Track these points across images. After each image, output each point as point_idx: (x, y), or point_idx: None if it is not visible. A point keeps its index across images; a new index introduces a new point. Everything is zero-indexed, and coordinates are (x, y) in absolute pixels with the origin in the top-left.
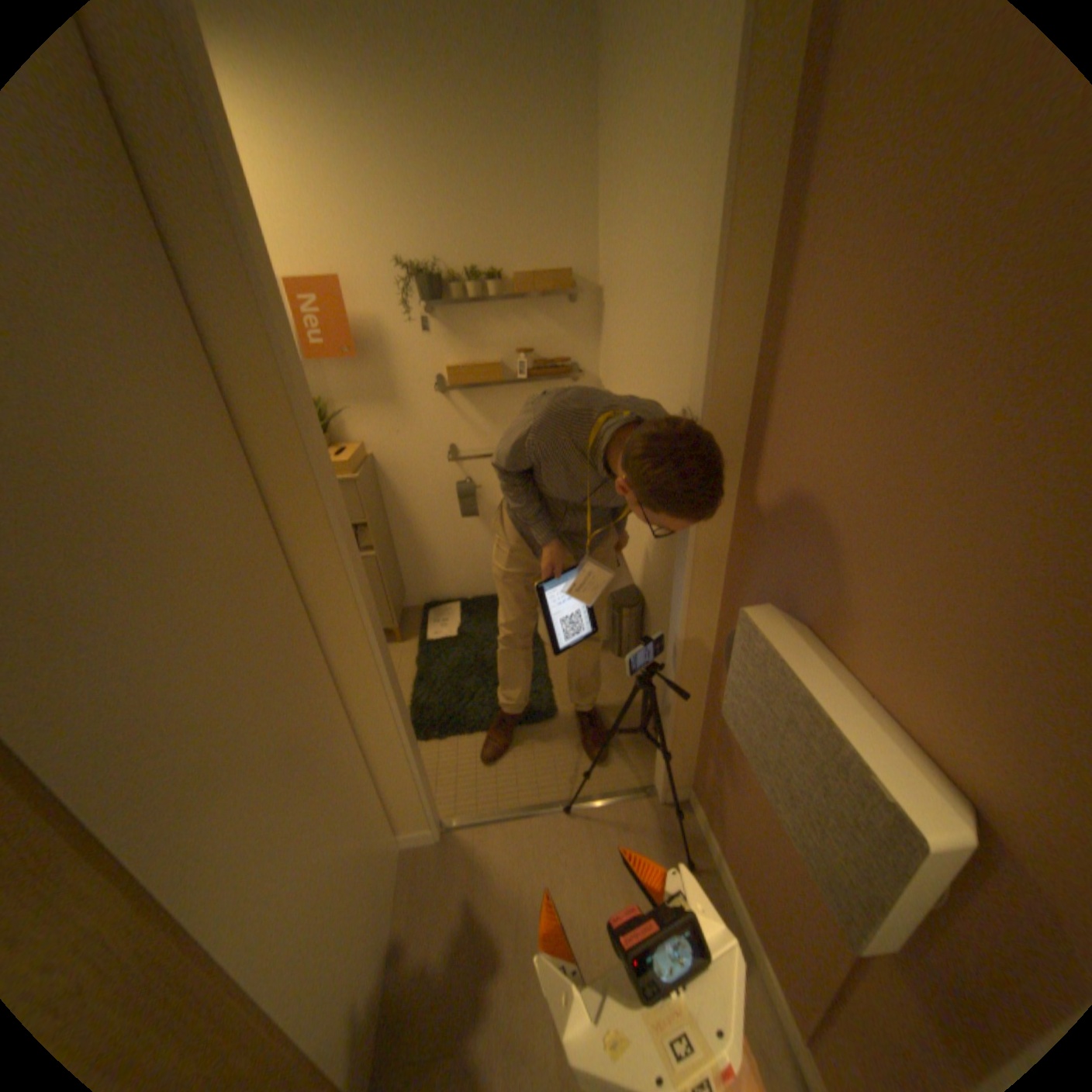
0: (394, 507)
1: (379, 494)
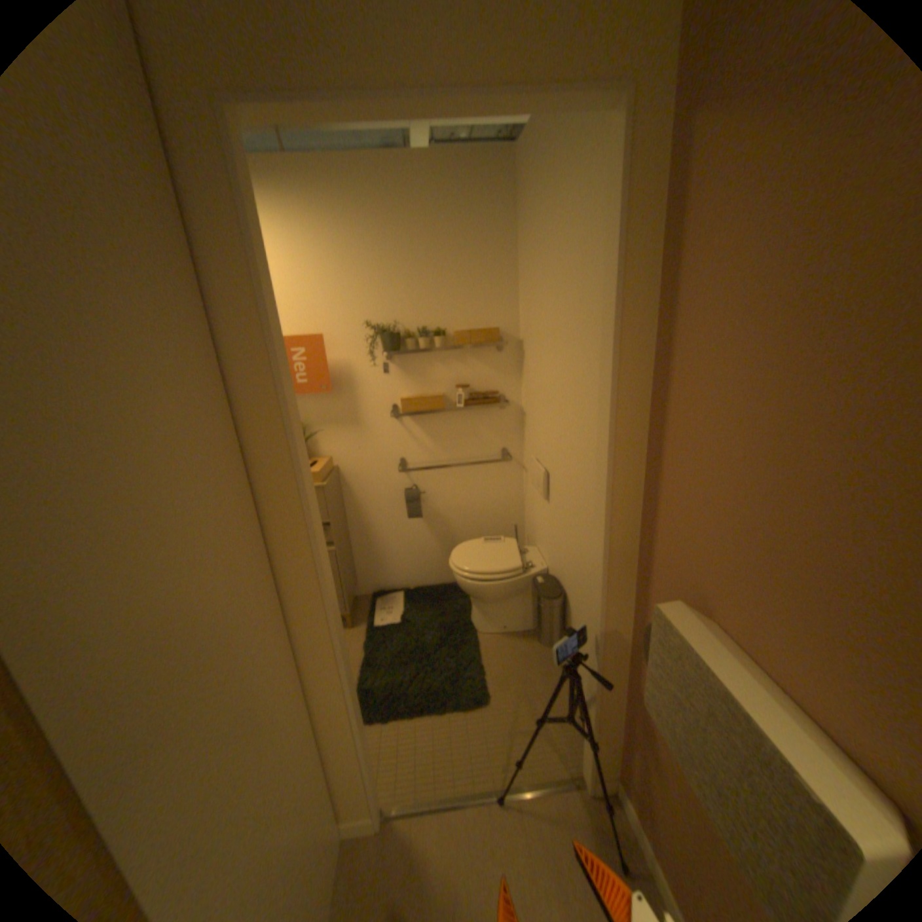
0: (353, 509)
1: (341, 498)
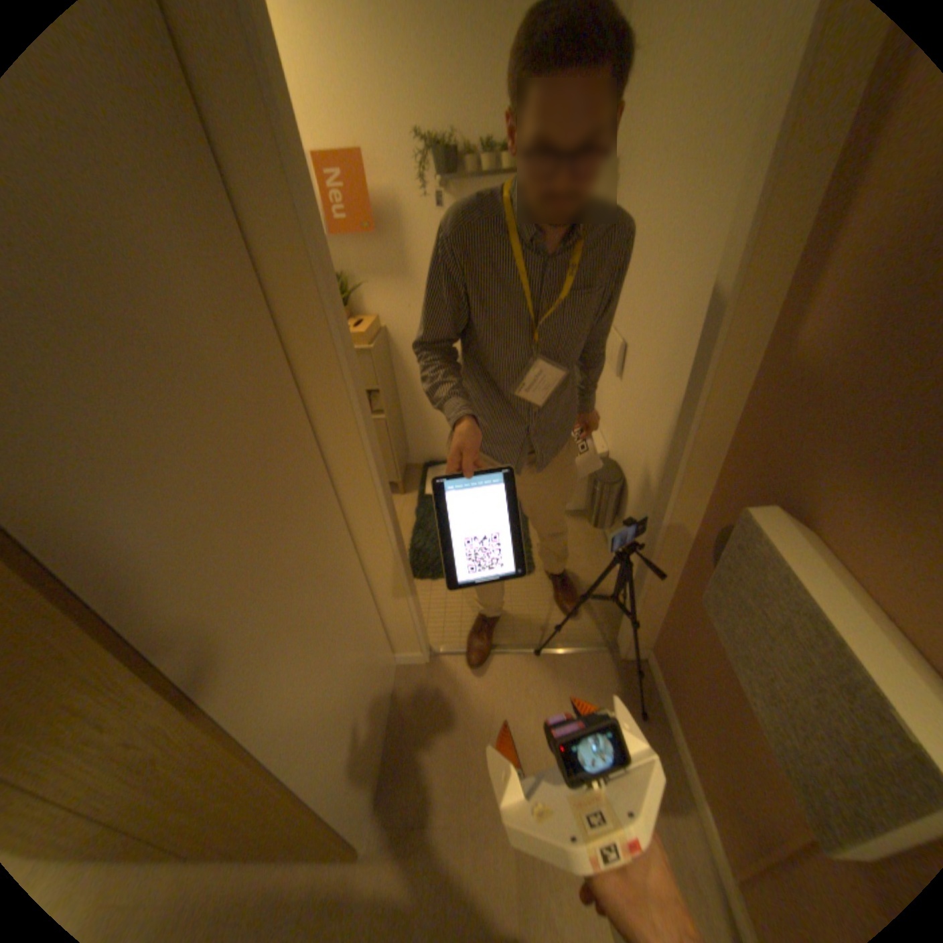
0: (402, 376)
1: (390, 364)
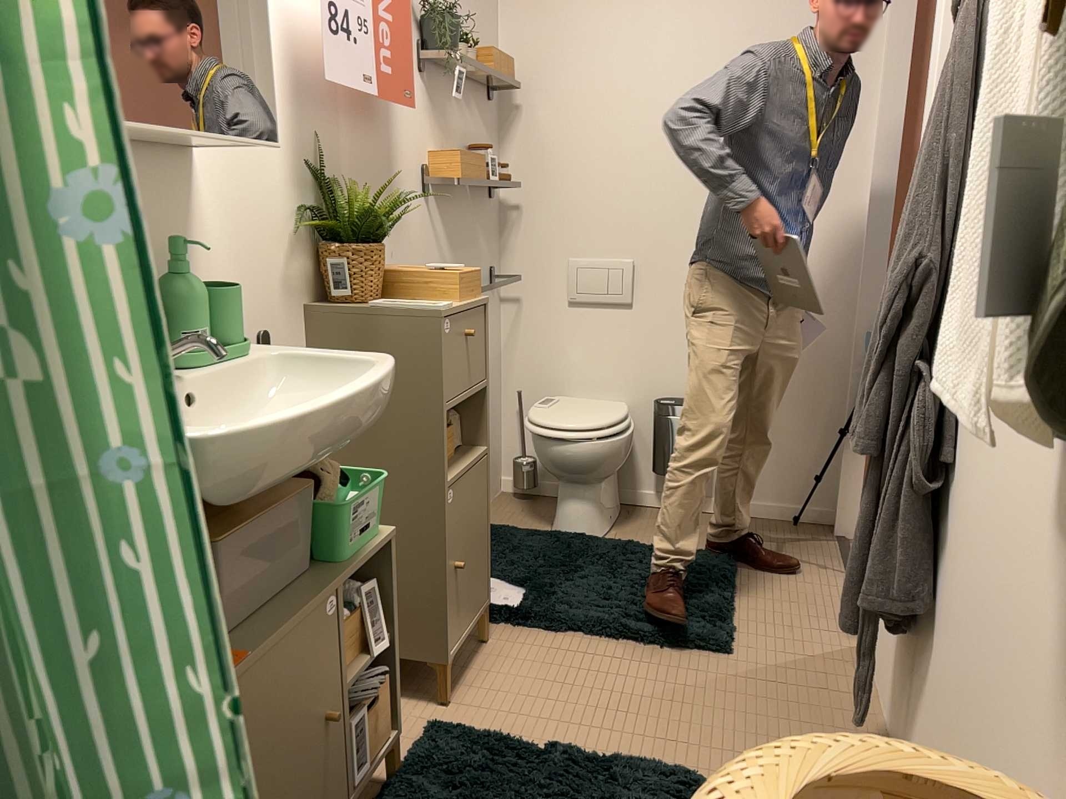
0: None
1: None
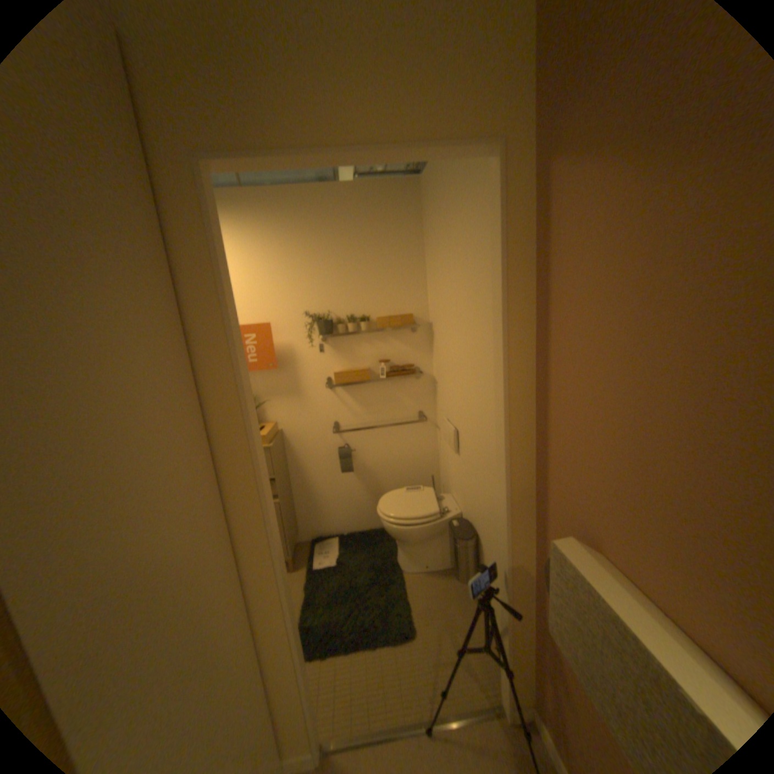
0: (294, 467)
1: (285, 457)
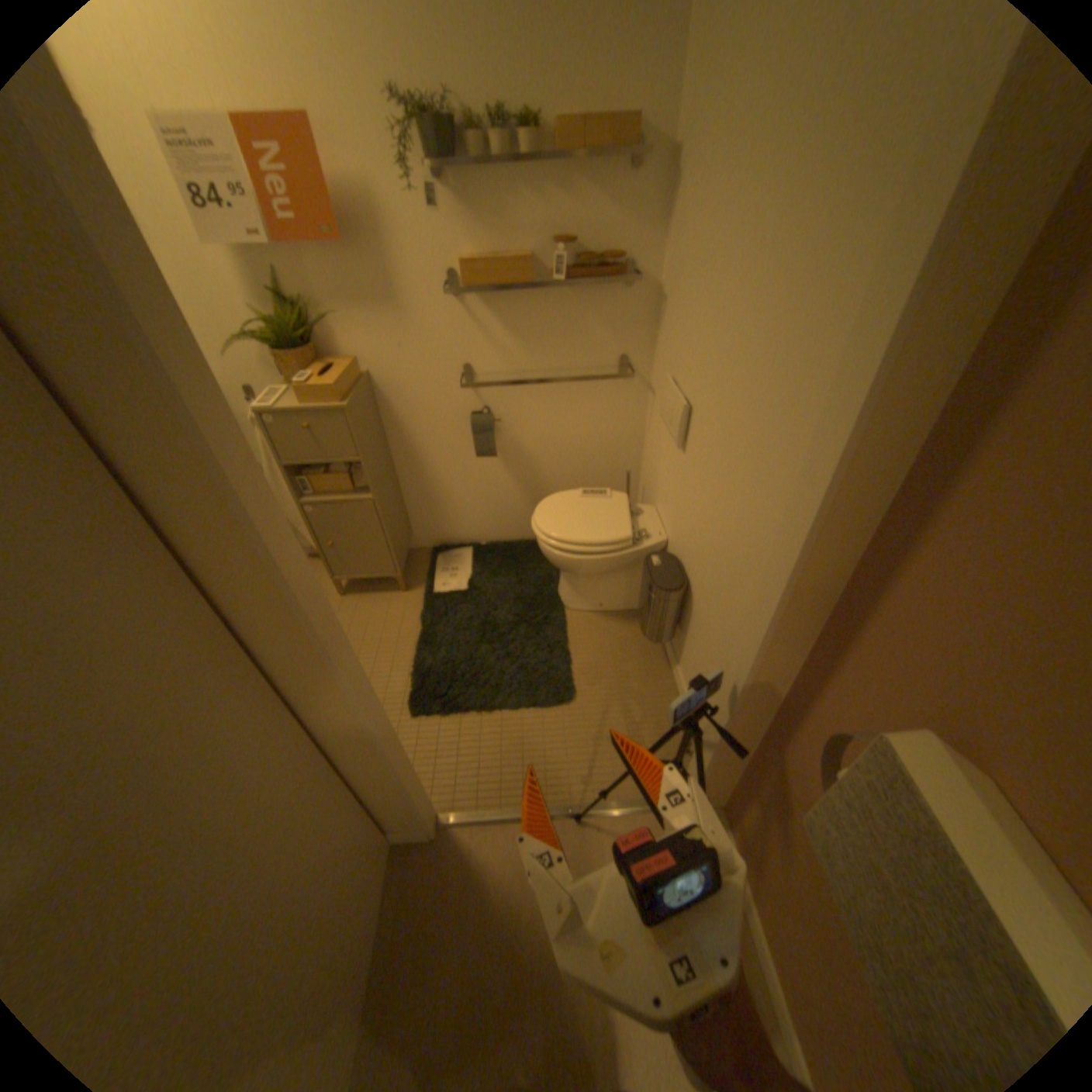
0: (397, 437)
1: (378, 421)
